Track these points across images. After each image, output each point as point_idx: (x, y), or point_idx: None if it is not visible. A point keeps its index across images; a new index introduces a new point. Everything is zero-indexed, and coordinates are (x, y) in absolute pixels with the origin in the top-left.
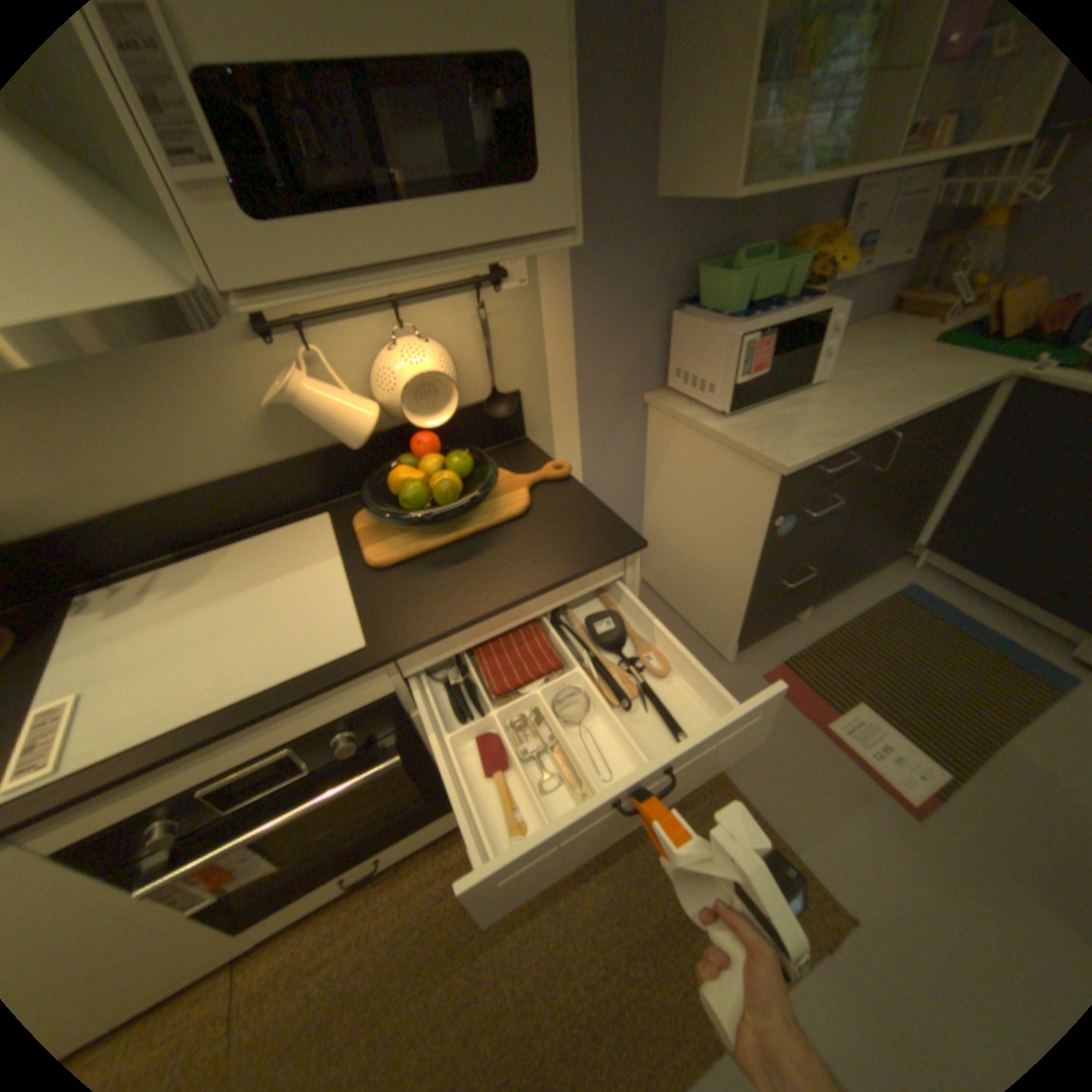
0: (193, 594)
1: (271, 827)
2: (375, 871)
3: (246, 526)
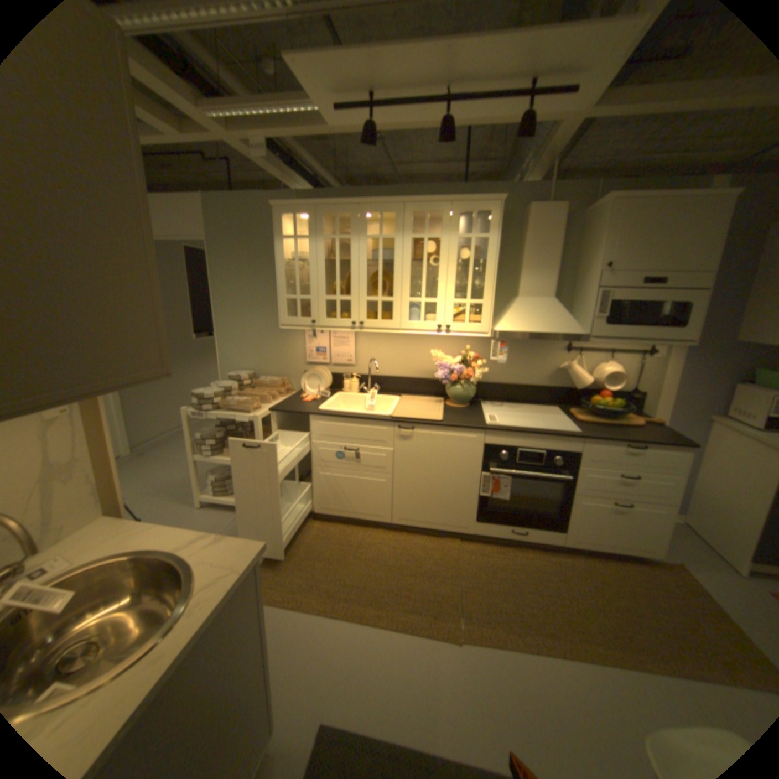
0: (515, 411)
1: (528, 474)
2: (527, 535)
3: (529, 402)
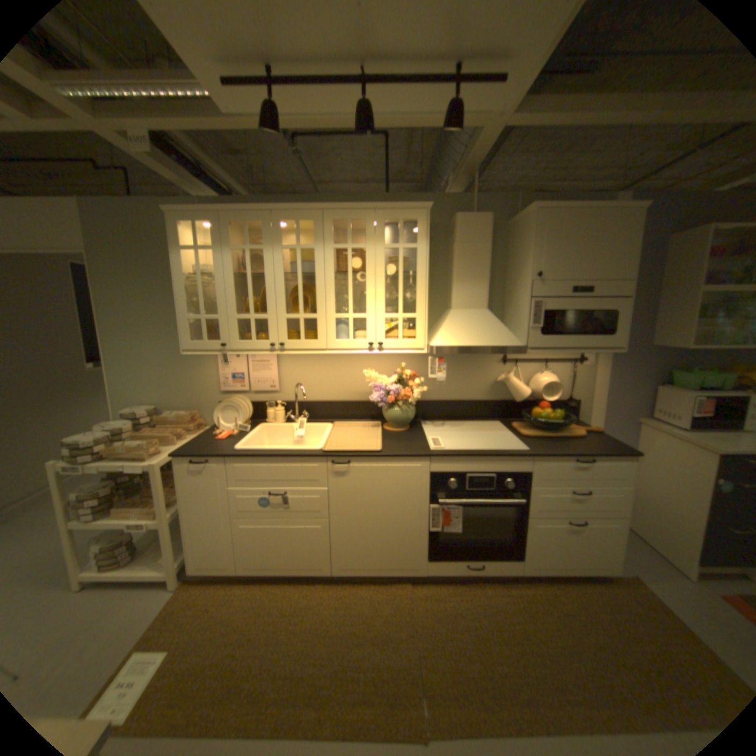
0: (457, 430)
1: (479, 502)
2: (484, 569)
3: (470, 418)
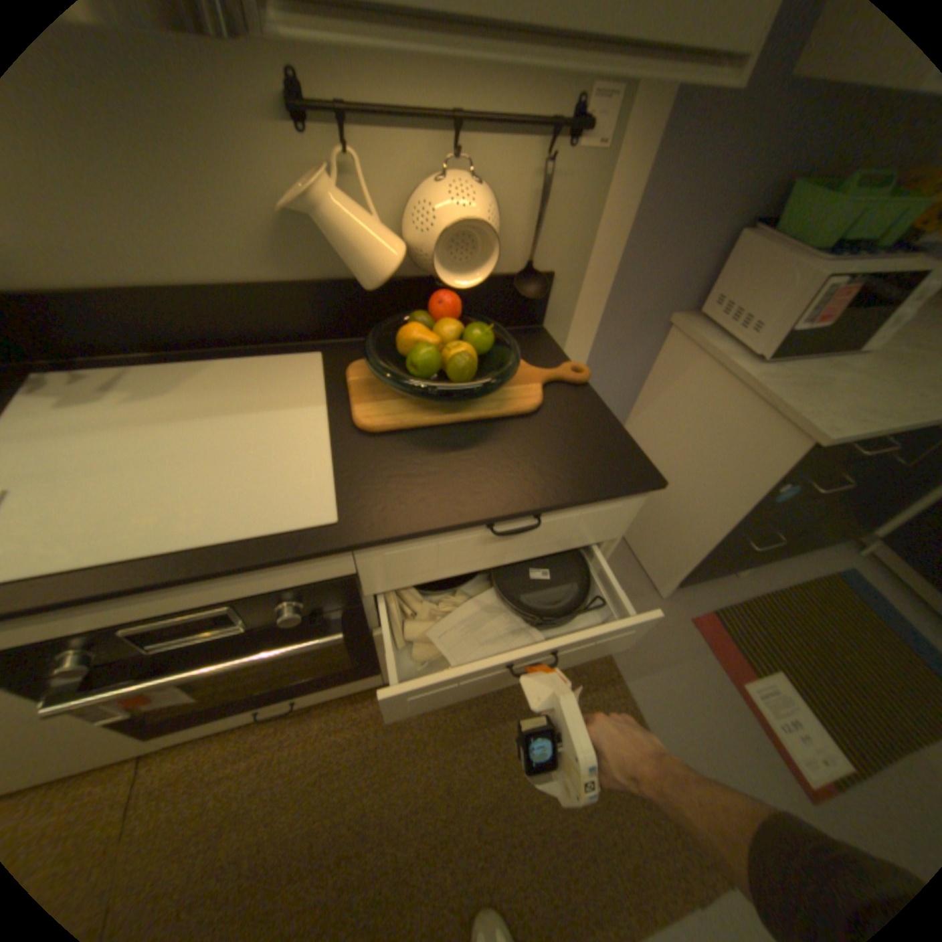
0: (162, 405)
1: (196, 677)
2: (291, 713)
3: (234, 344)
